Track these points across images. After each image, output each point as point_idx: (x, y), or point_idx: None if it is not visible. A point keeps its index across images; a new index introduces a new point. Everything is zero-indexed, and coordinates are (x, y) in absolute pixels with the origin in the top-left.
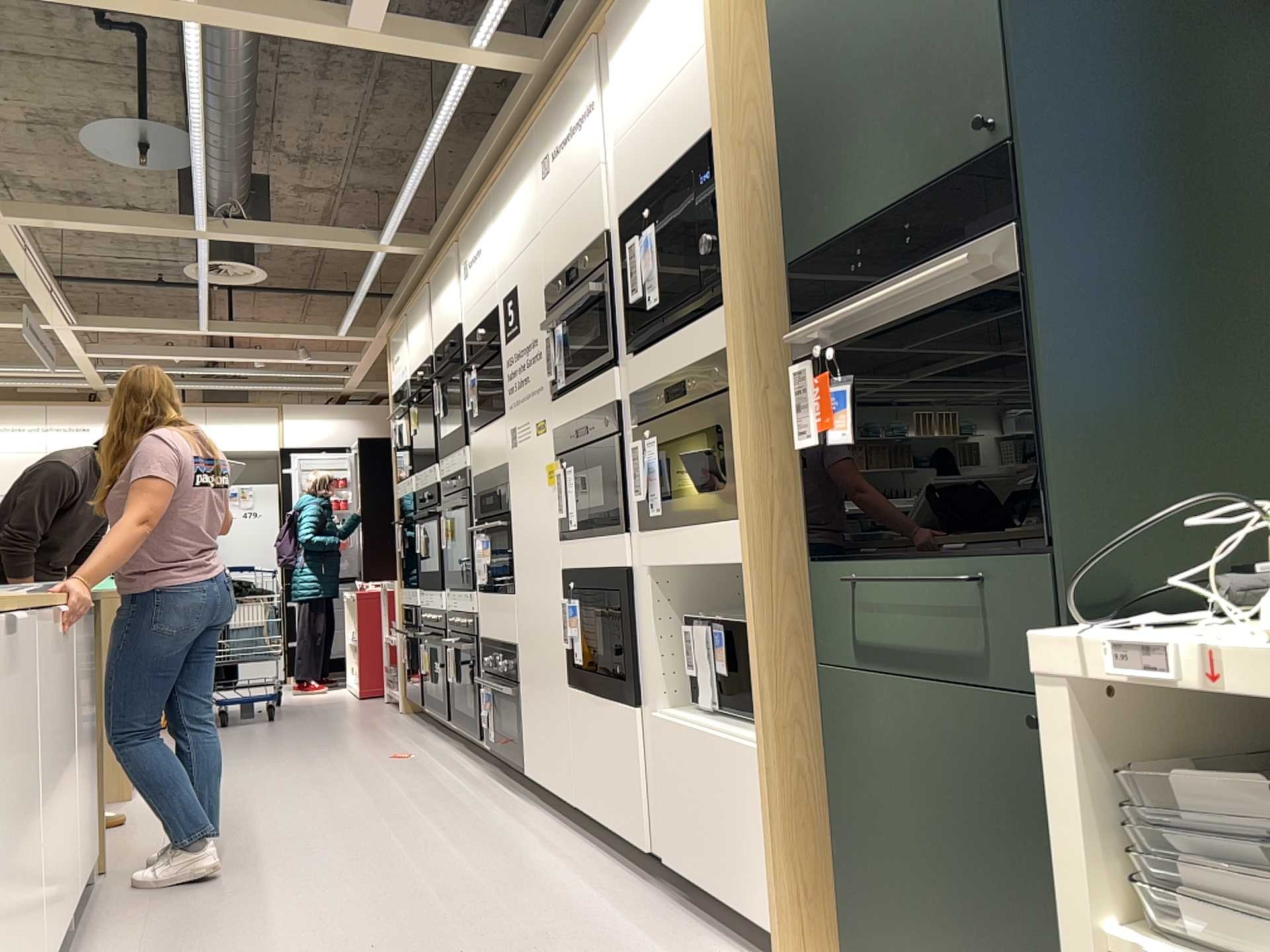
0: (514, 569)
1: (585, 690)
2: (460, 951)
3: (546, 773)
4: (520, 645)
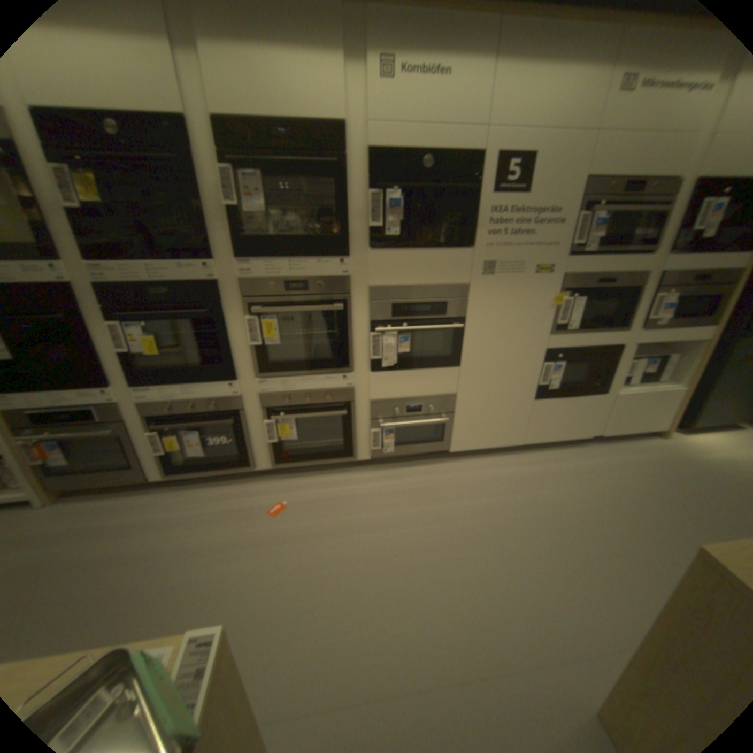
0: (464, 351)
1: (555, 397)
2: (668, 498)
3: (487, 442)
4: (463, 392)
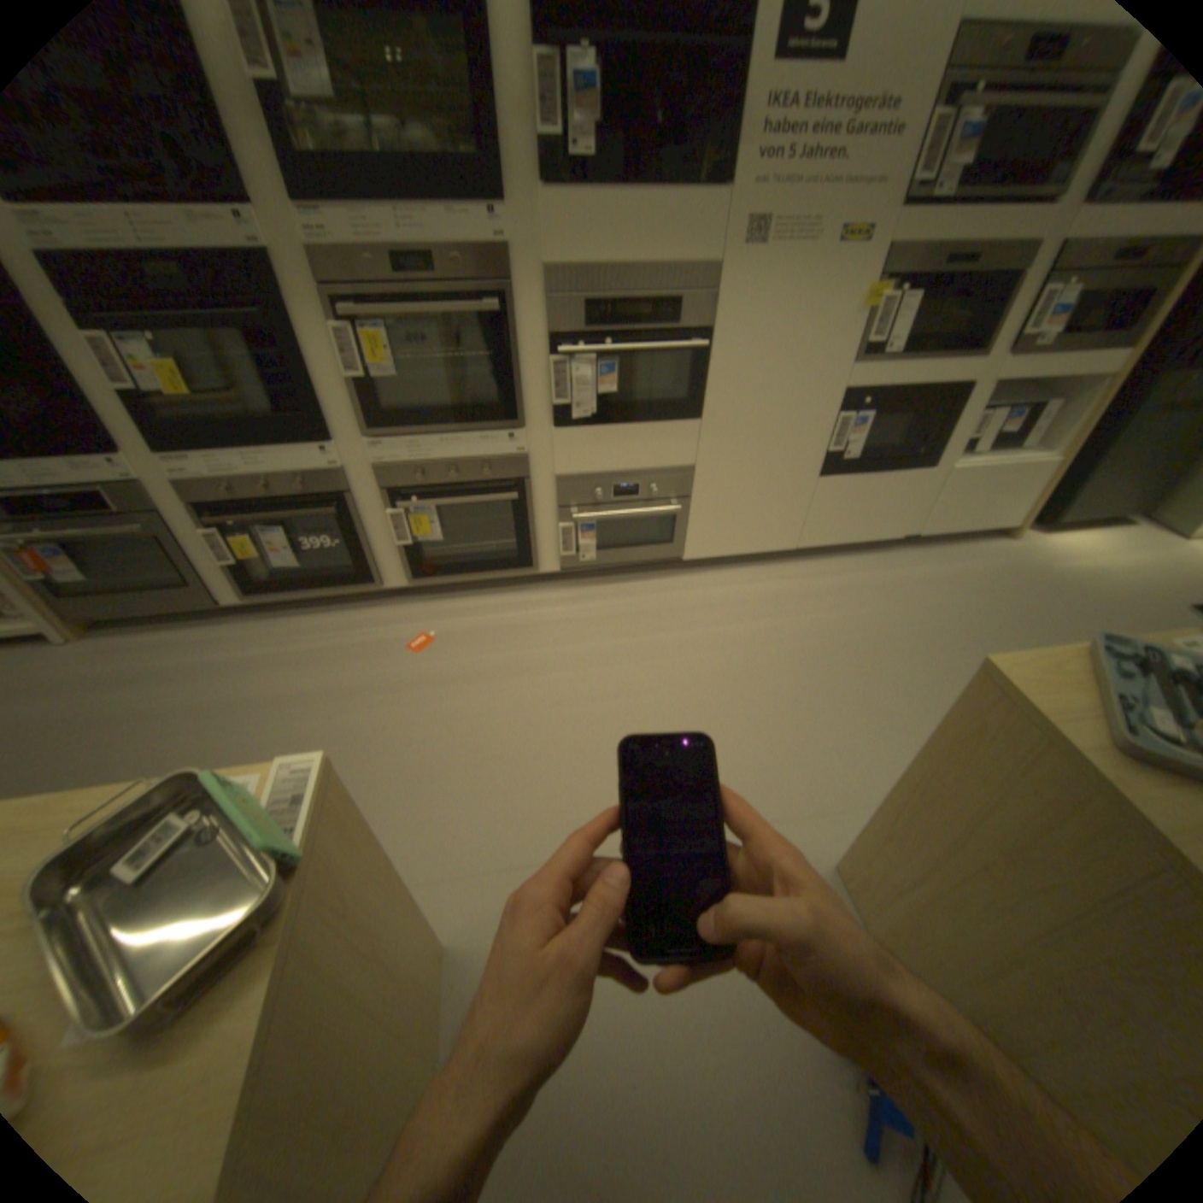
0: (708, 393)
1: (851, 473)
2: (992, 623)
3: (739, 546)
4: (703, 464)
